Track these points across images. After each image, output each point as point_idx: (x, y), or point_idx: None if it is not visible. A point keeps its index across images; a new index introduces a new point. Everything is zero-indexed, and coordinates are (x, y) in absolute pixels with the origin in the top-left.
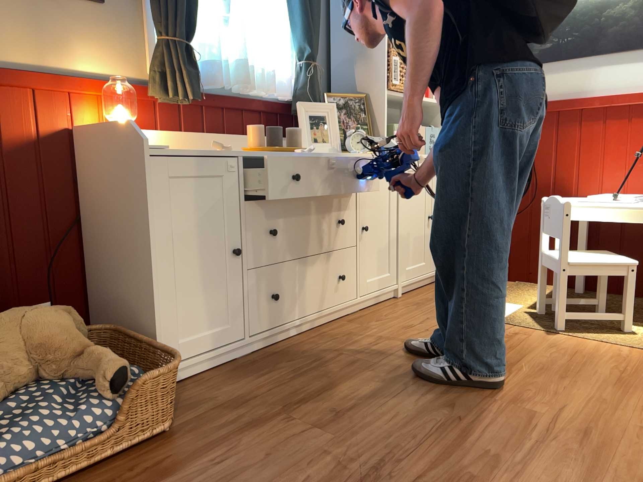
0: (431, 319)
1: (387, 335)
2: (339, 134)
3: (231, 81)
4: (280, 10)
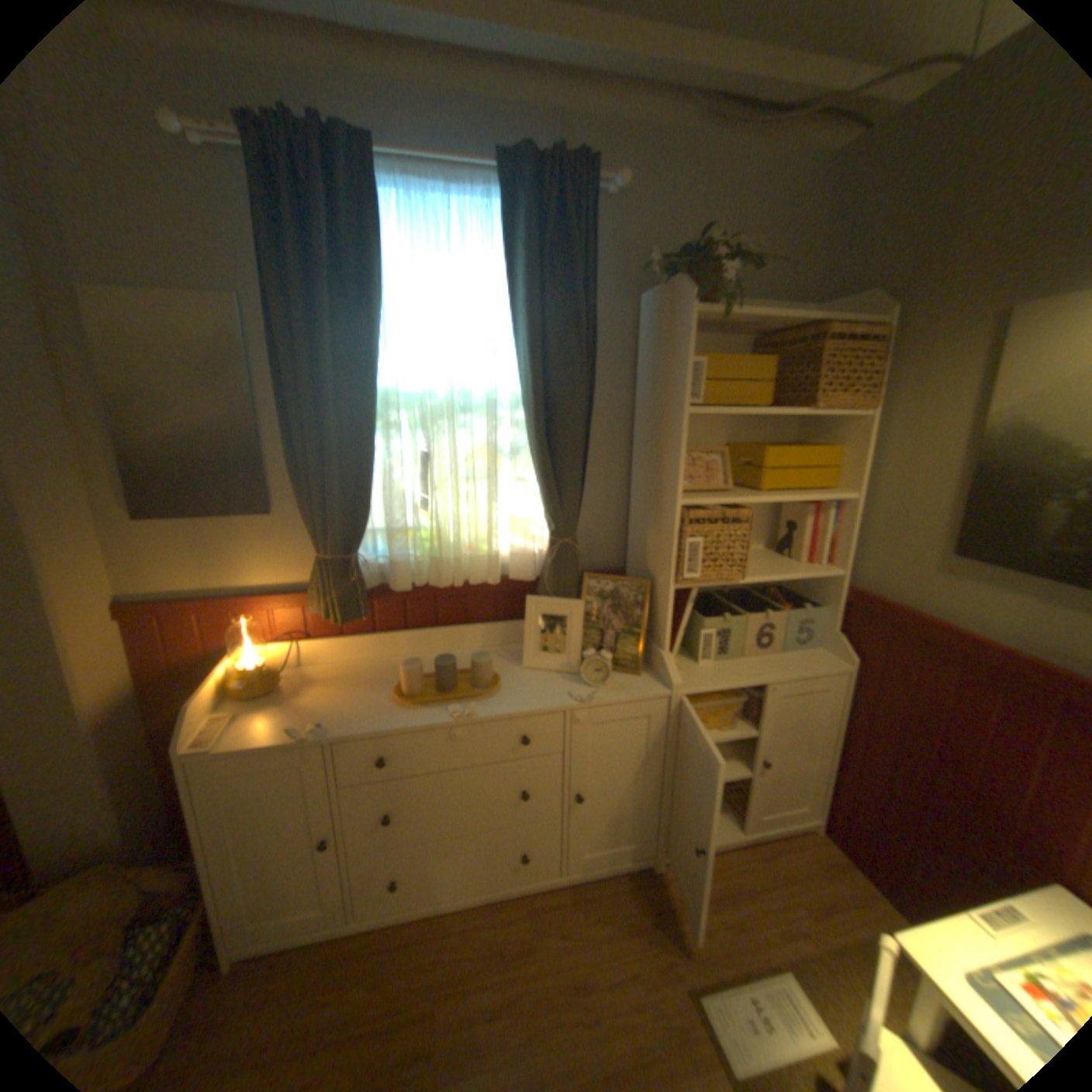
0: (637, 986)
1: (533, 1000)
2: (580, 648)
3: (434, 574)
4: (526, 465)
